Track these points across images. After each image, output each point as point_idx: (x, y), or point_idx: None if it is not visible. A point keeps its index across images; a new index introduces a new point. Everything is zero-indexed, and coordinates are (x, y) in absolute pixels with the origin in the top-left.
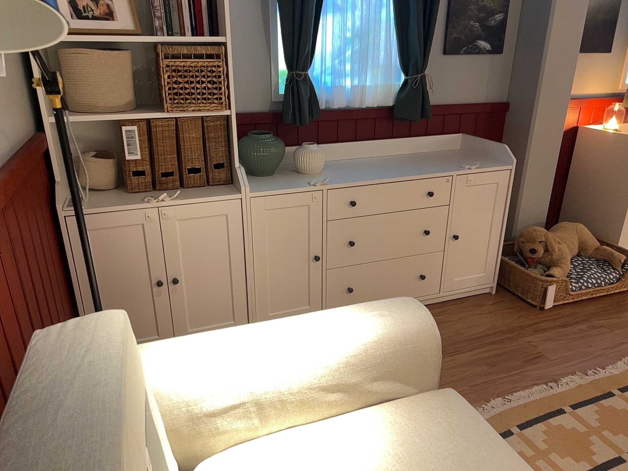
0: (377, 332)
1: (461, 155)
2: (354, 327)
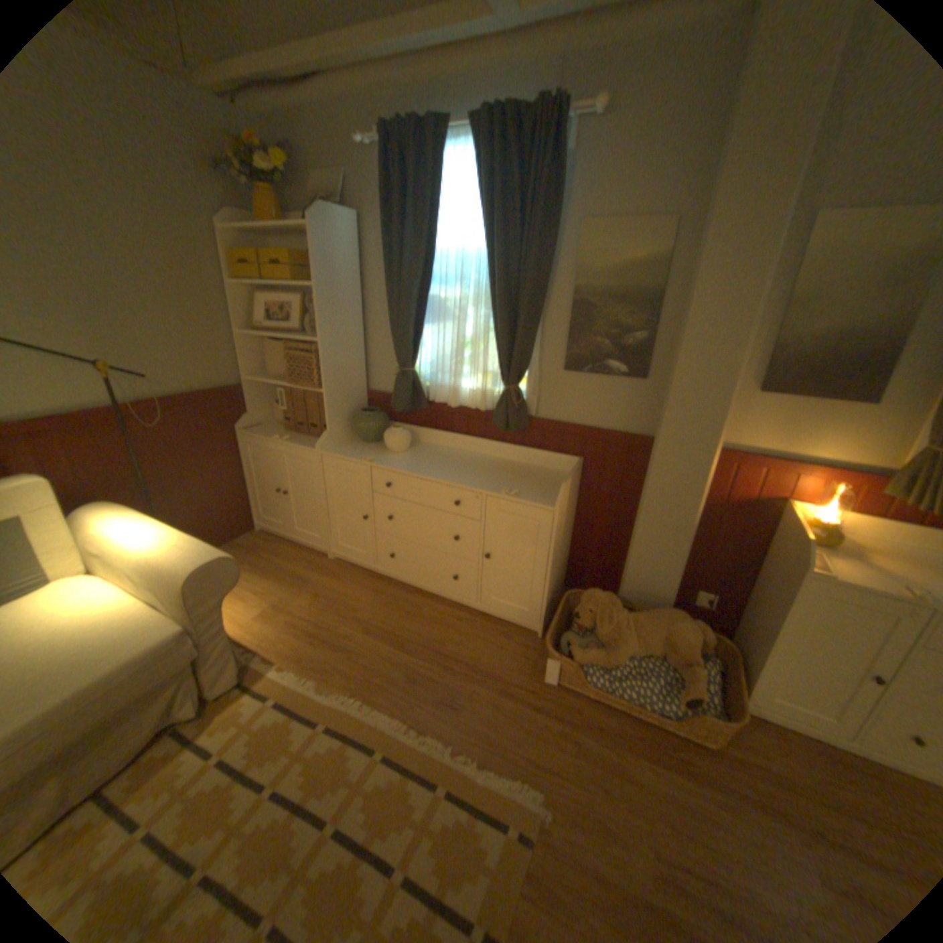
0: (163, 561)
1: (551, 480)
2: (162, 552)
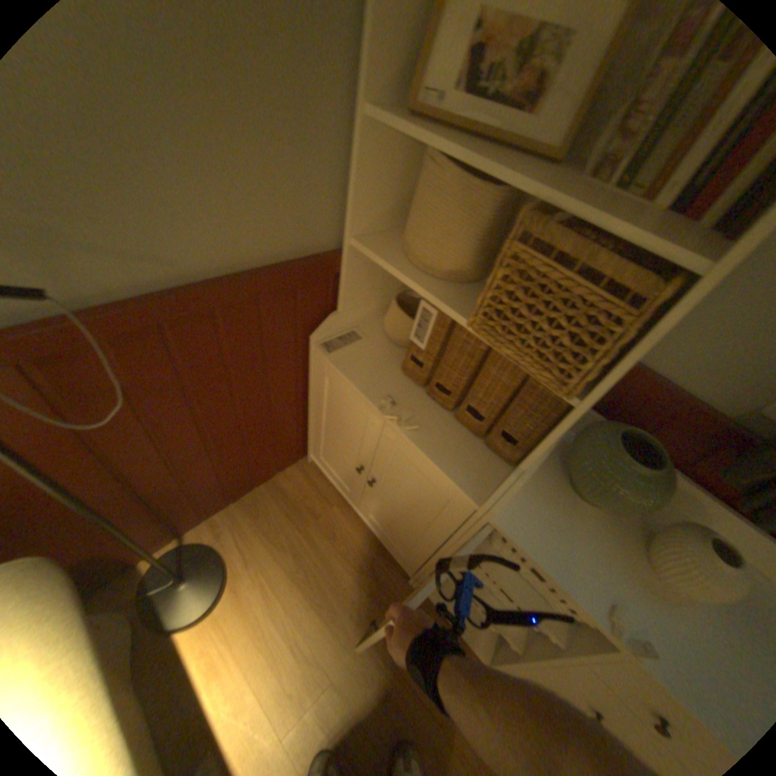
0: None
1: None
2: None
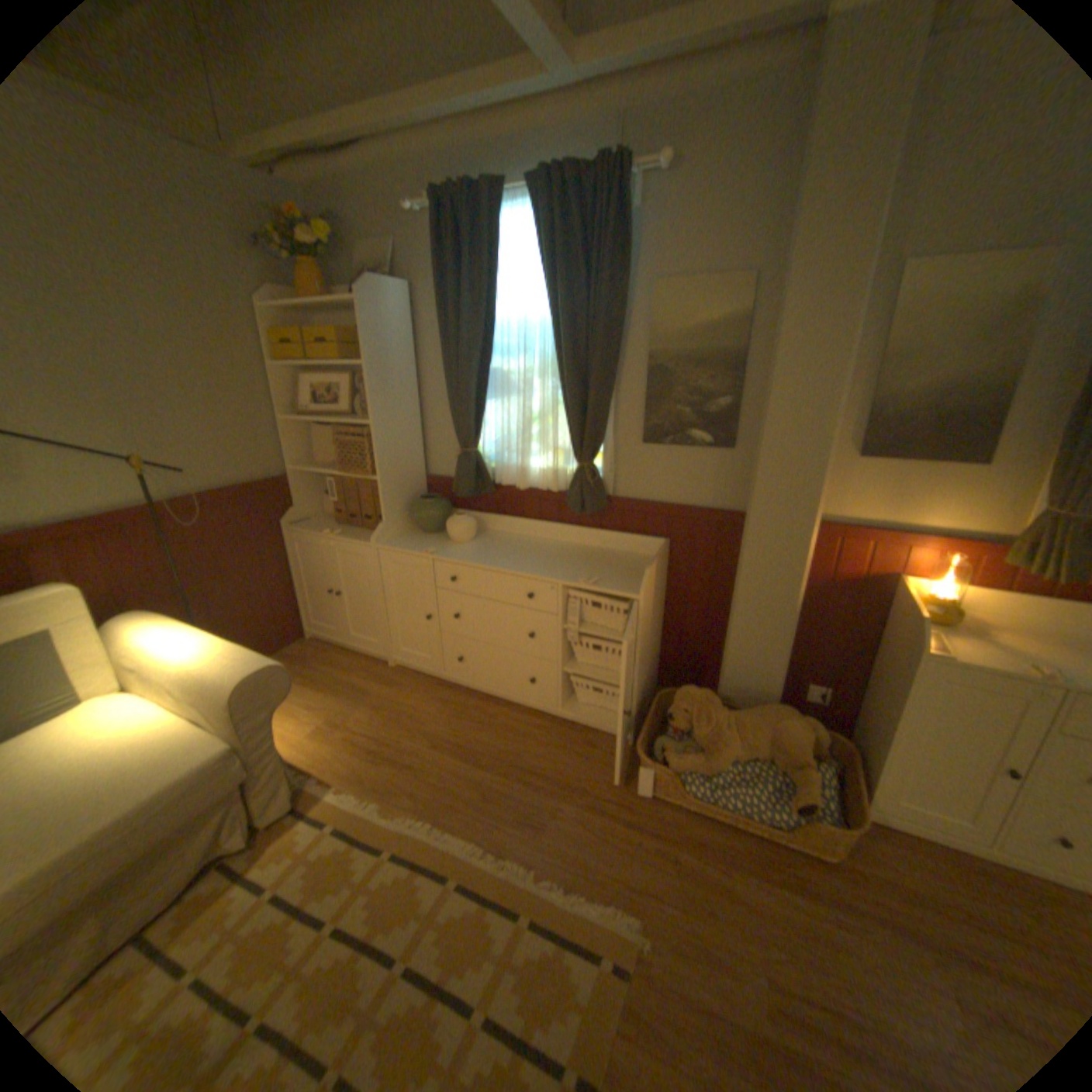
0: (206, 672)
1: (635, 565)
2: (205, 662)
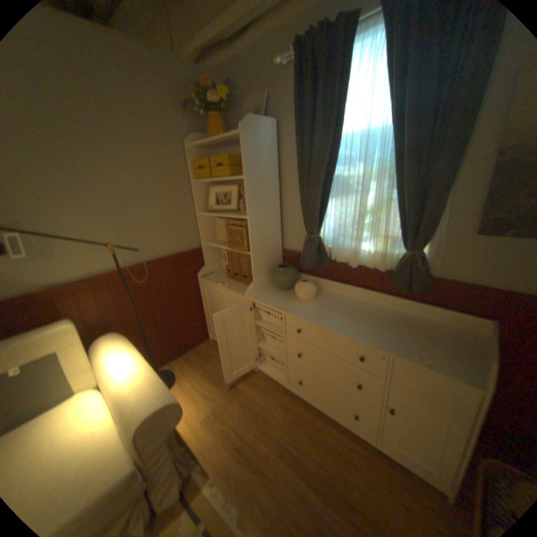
0: (127, 405)
1: (463, 343)
2: (129, 393)
